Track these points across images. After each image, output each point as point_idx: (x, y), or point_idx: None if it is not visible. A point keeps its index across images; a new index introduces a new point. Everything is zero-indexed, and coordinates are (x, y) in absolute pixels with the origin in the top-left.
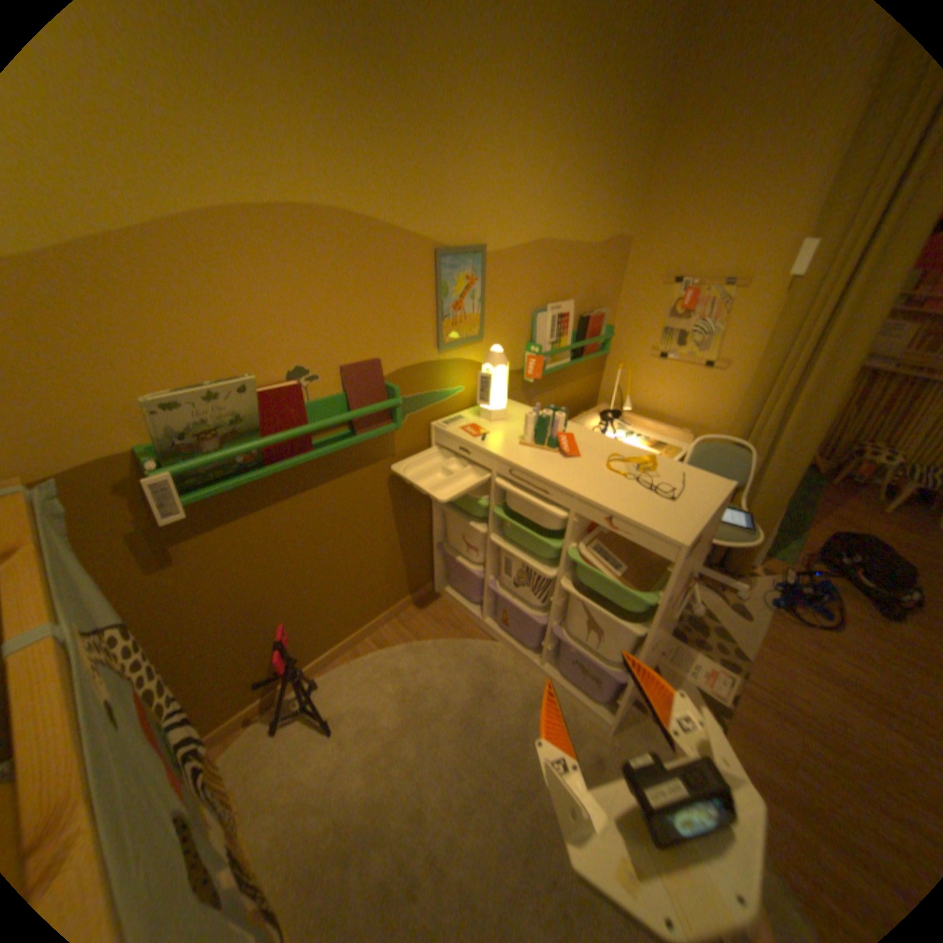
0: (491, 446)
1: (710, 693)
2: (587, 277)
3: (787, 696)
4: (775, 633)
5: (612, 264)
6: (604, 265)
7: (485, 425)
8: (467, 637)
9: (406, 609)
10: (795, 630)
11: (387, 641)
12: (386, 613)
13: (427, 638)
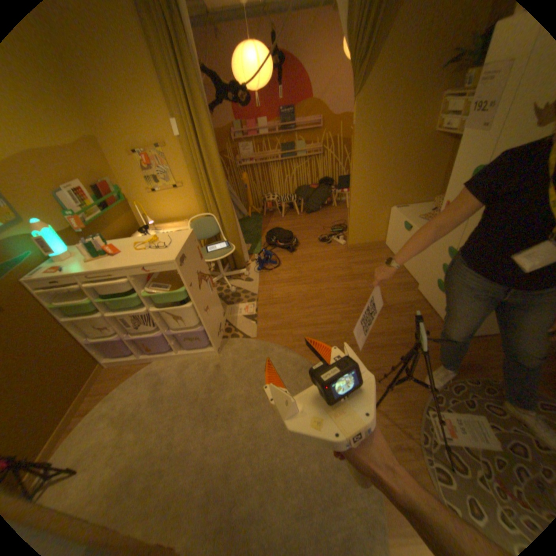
0: (67, 272)
1: (247, 314)
2: (78, 164)
3: (270, 297)
4: (261, 280)
5: (91, 153)
6: (86, 155)
7: (60, 264)
8: (135, 372)
9: (90, 388)
10: (267, 274)
11: (87, 410)
12: (76, 398)
13: (112, 390)
